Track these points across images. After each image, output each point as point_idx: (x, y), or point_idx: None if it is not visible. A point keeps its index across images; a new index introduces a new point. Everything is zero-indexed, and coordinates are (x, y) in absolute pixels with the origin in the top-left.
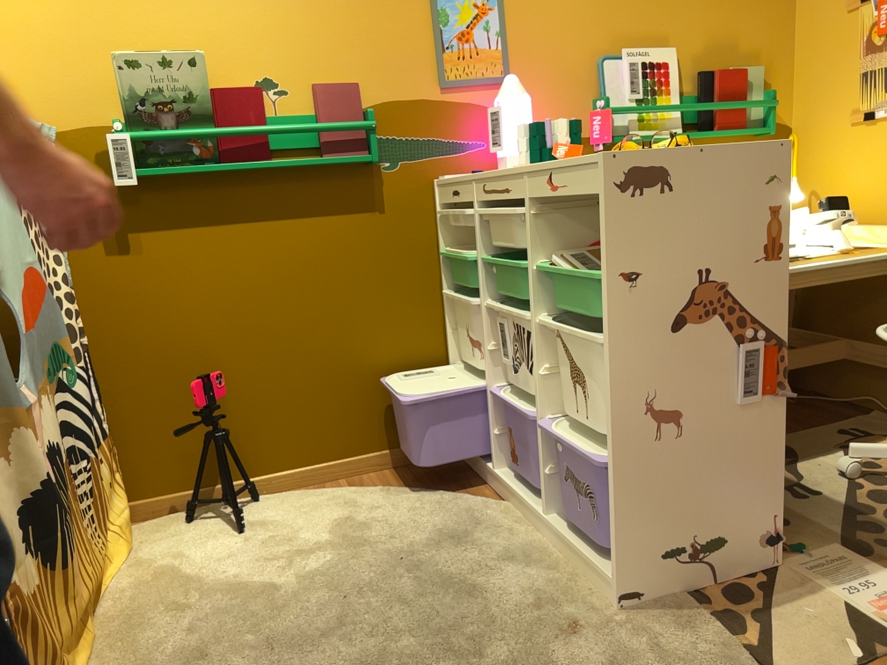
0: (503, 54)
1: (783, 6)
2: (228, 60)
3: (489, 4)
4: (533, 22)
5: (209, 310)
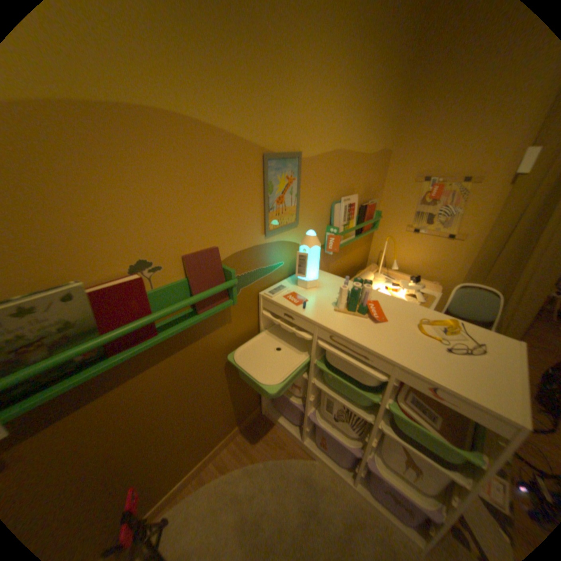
0: (298, 208)
1: (386, 168)
2: (94, 253)
3: (294, 175)
4: (311, 185)
5: (109, 450)
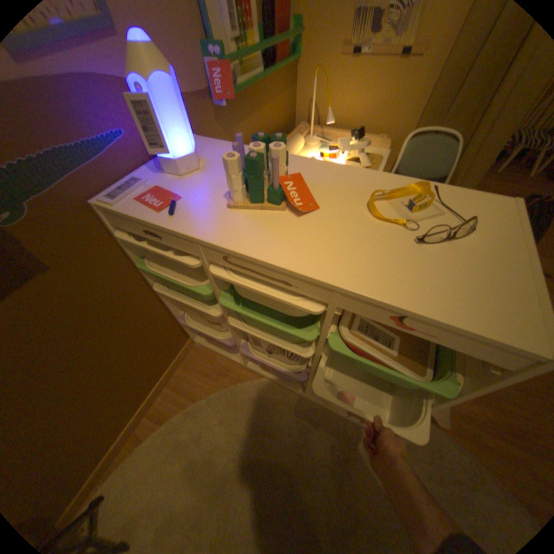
0: None
1: None
2: None
3: None
4: None
5: None
